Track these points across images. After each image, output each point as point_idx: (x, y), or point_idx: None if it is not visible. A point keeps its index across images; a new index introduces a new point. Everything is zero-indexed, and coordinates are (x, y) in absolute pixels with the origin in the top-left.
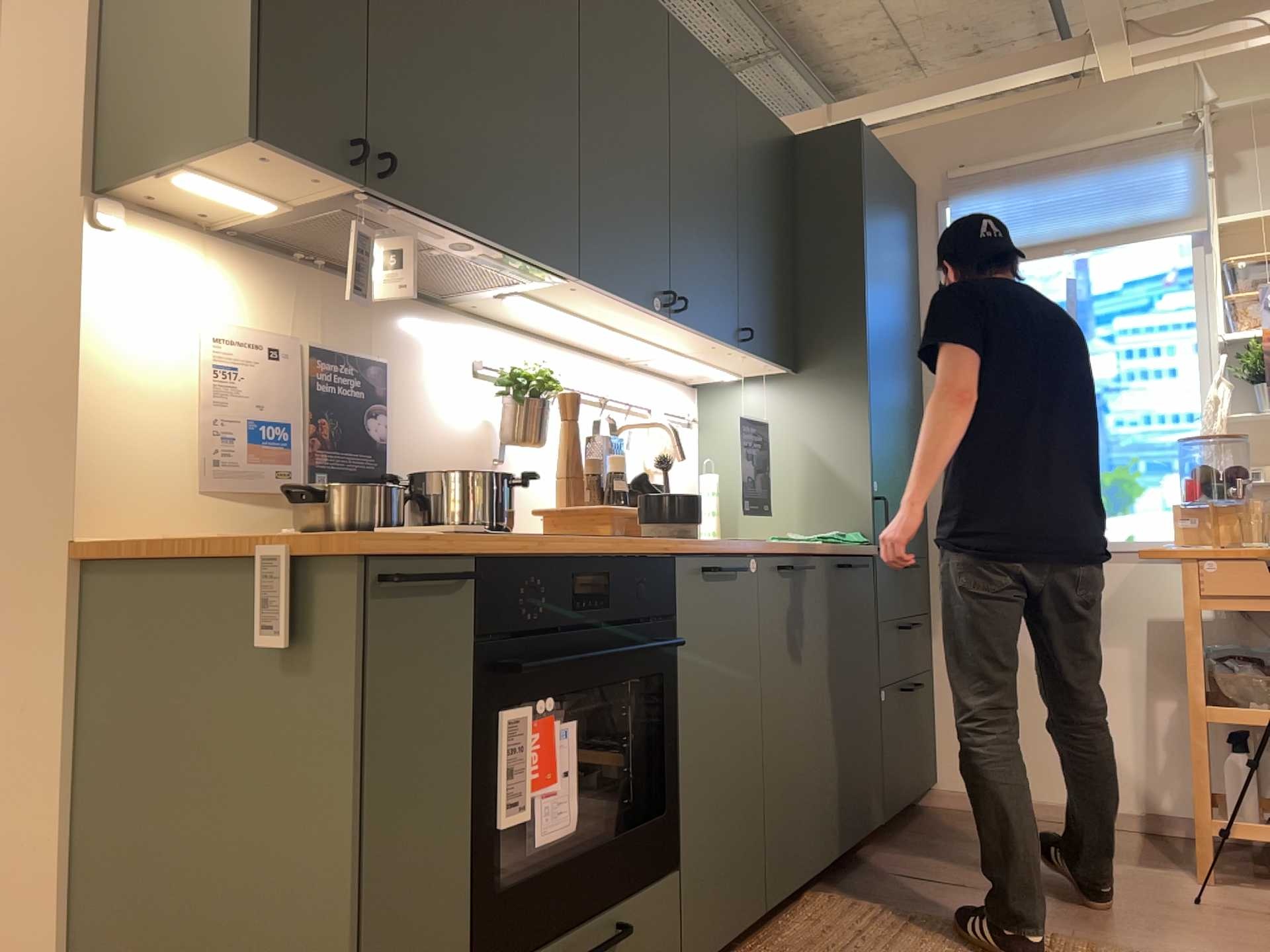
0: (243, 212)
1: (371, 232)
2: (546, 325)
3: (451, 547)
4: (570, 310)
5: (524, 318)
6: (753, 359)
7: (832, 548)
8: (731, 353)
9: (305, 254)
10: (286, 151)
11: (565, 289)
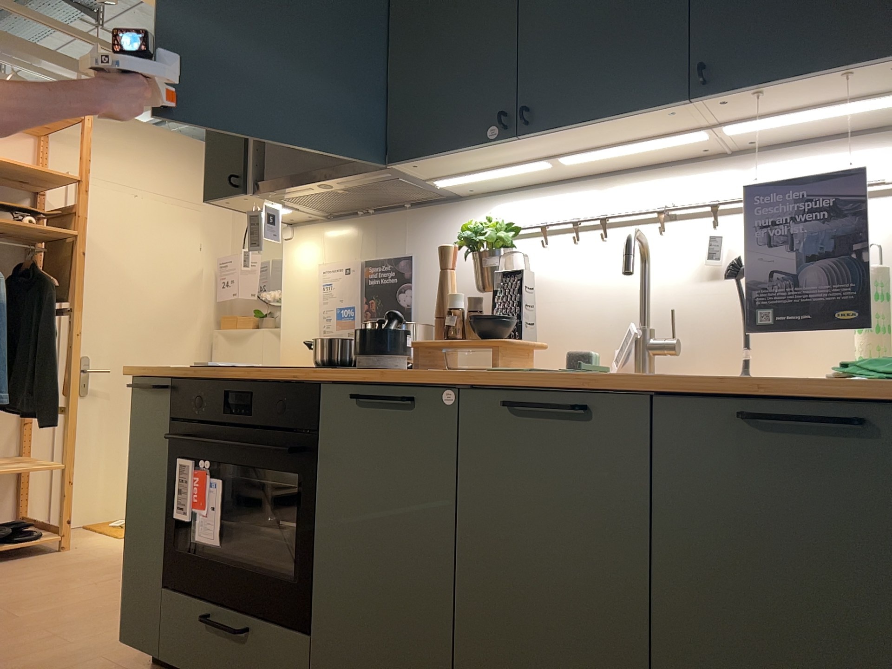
0: (298, 212)
1: (258, 212)
2: (547, 174)
3: (156, 373)
4: (483, 169)
5: (522, 178)
6: (796, 87)
7: (668, 383)
8: (733, 104)
9: (359, 211)
10: (219, 198)
11: (423, 167)
